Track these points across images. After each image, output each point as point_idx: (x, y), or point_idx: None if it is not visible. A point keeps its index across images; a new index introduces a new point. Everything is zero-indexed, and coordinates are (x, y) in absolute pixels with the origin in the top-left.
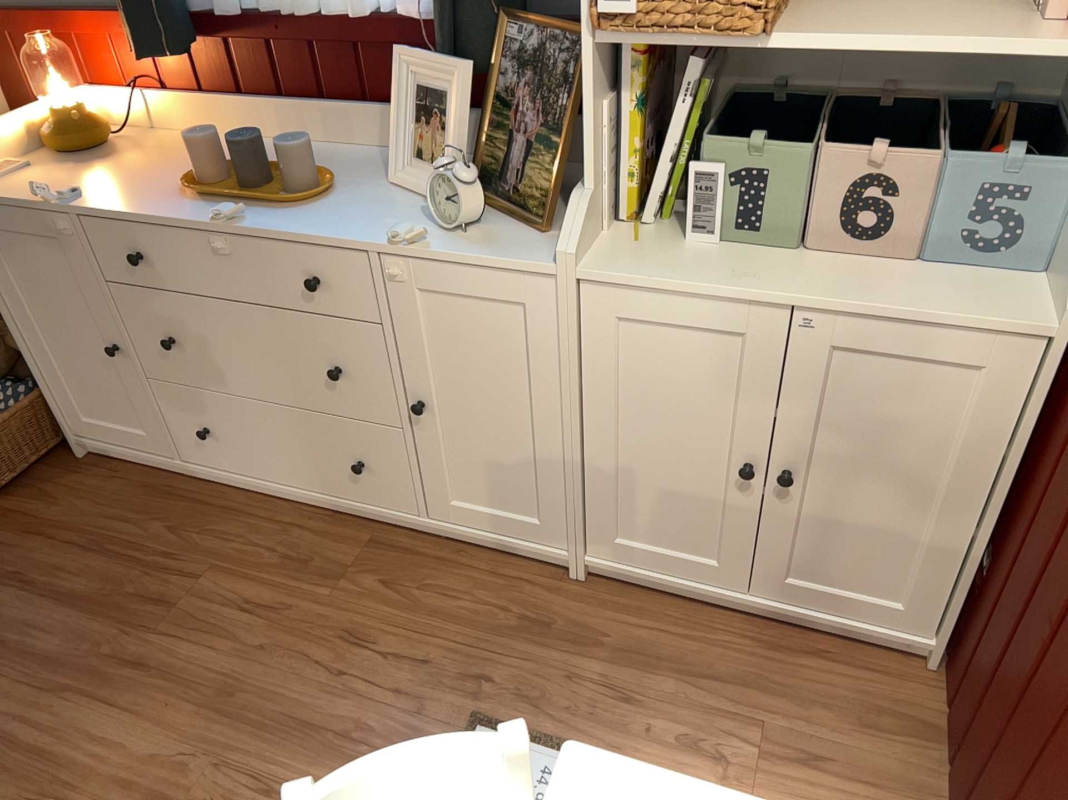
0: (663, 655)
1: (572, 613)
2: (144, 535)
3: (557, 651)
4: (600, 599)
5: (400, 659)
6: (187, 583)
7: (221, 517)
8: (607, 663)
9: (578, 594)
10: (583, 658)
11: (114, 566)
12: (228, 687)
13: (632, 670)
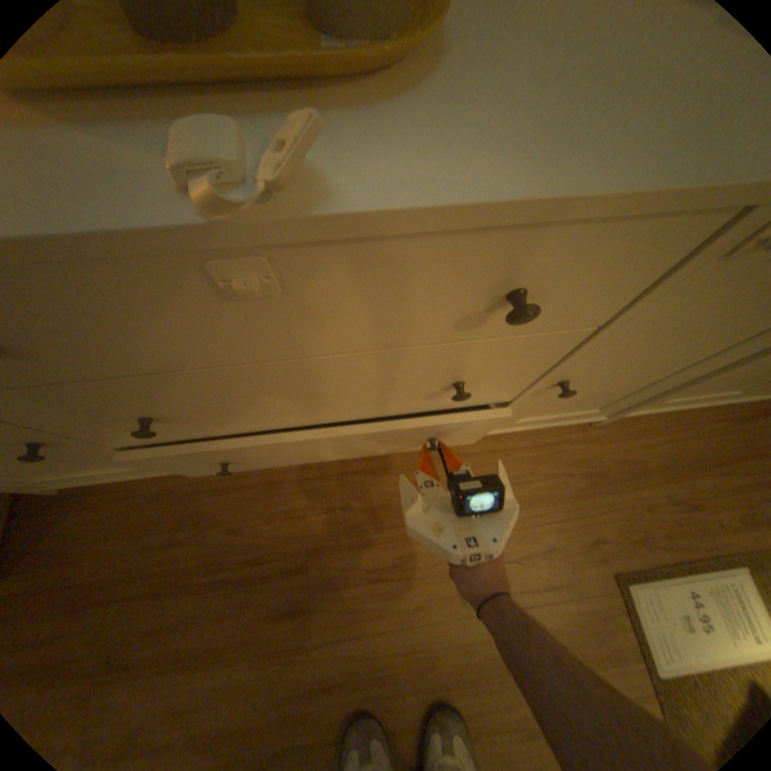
0: (691, 464)
1: (614, 458)
2: (205, 558)
3: (630, 497)
4: (623, 437)
5: (532, 565)
6: (296, 590)
7: (268, 501)
8: (666, 490)
9: (607, 440)
10: (648, 494)
11: (204, 609)
12: (422, 672)
13: (683, 487)
